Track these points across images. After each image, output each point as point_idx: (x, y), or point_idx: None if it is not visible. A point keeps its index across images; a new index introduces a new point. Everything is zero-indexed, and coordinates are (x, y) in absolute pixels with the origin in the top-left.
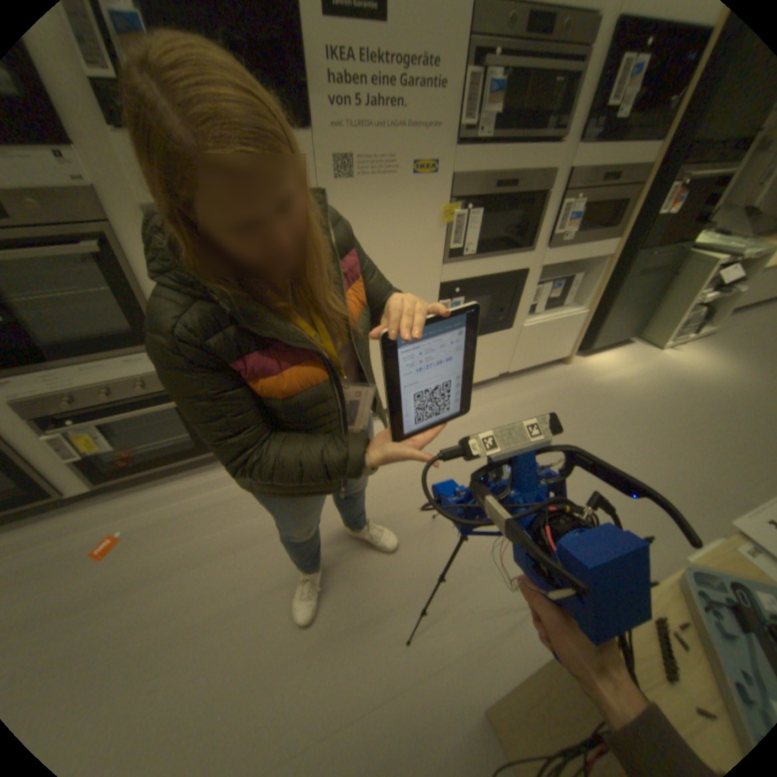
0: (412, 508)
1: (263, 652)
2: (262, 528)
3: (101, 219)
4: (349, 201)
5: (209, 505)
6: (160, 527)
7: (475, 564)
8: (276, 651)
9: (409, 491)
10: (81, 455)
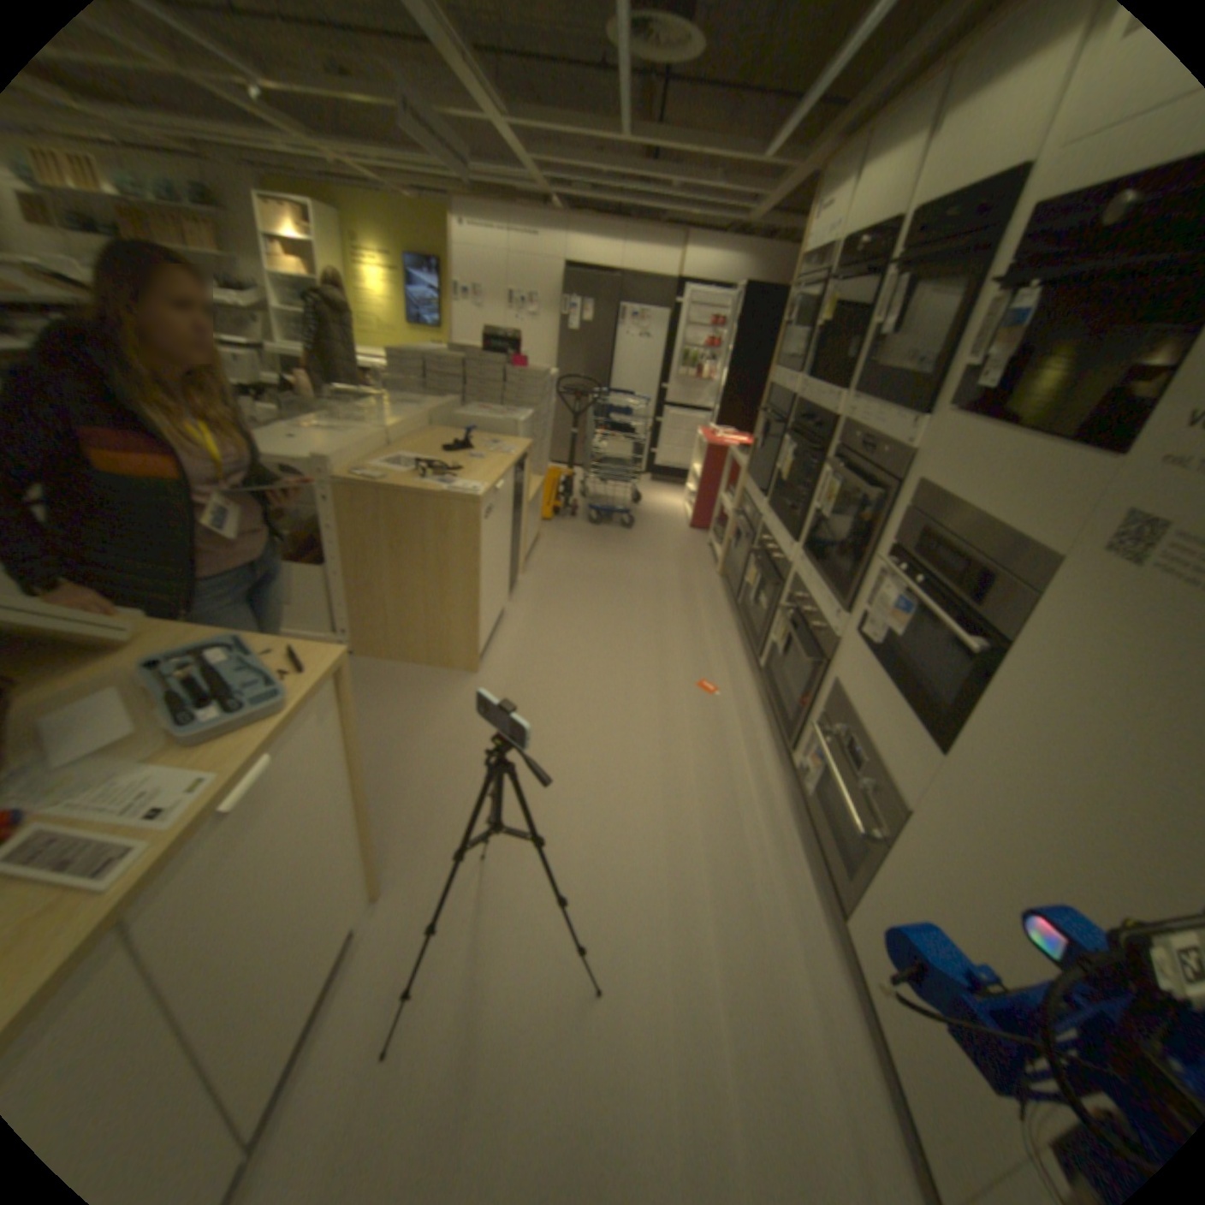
0: (631, 977)
1: (559, 760)
2: (679, 788)
3: (899, 479)
4: (1104, 601)
5: (728, 754)
6: (715, 720)
7: (493, 1018)
8: (554, 768)
9: (664, 994)
10: (778, 644)
